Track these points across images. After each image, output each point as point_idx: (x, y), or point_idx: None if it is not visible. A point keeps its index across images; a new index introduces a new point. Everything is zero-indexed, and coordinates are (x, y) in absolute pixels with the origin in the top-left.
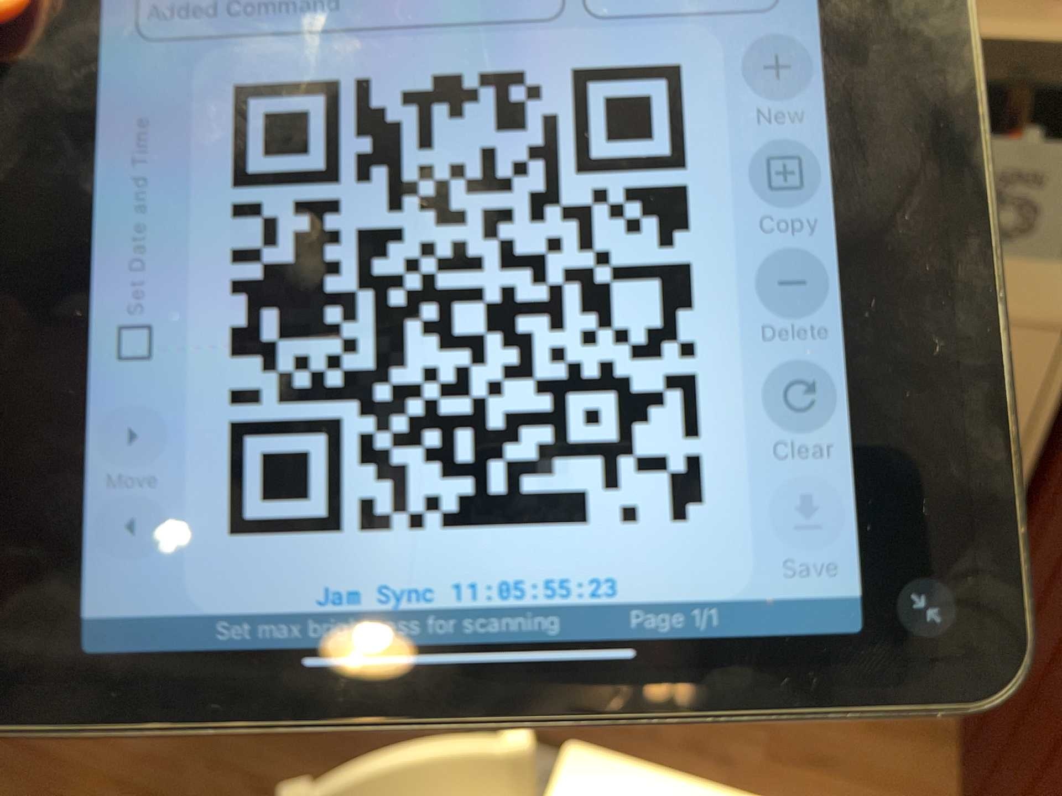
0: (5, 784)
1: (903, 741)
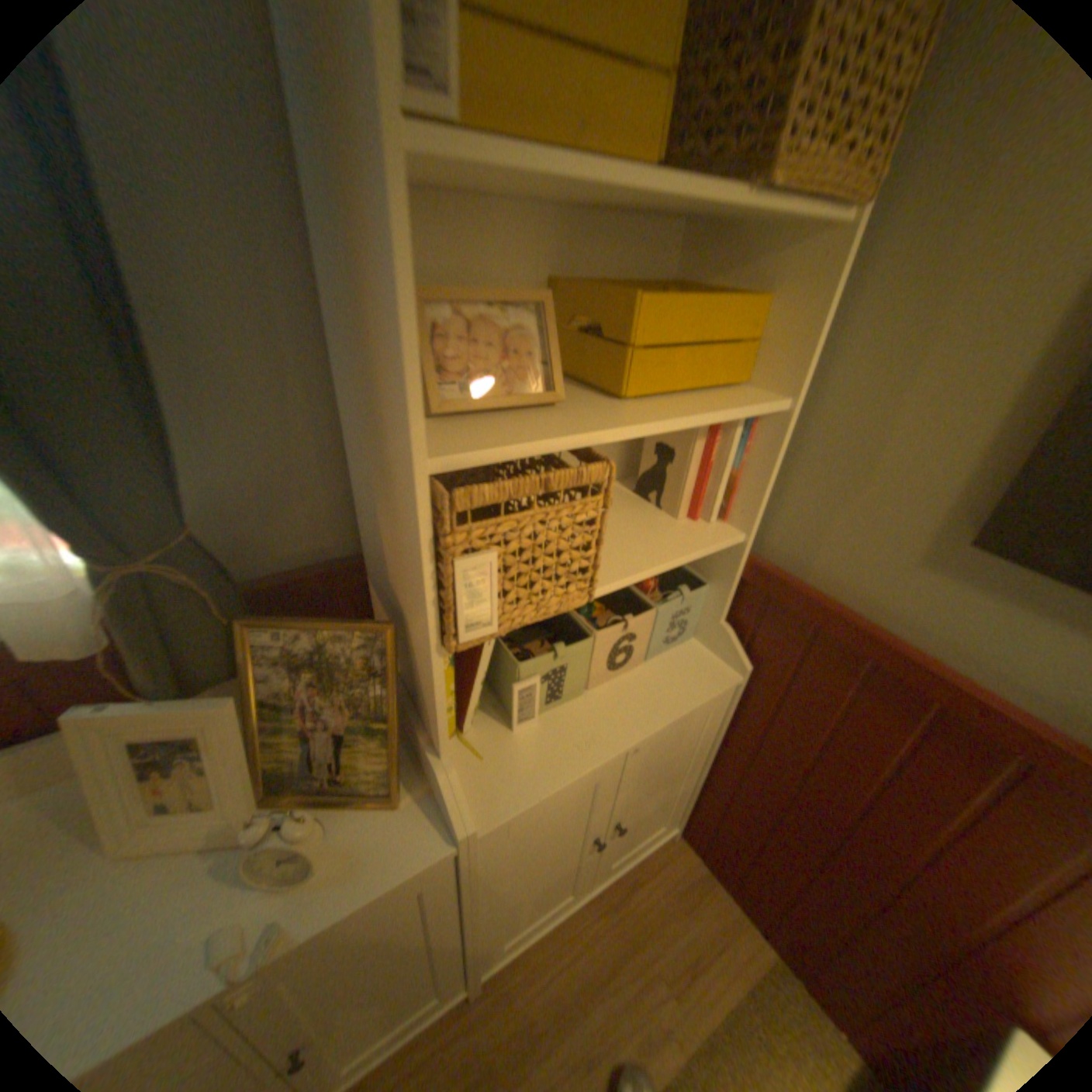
0: None
1: (701, 910)
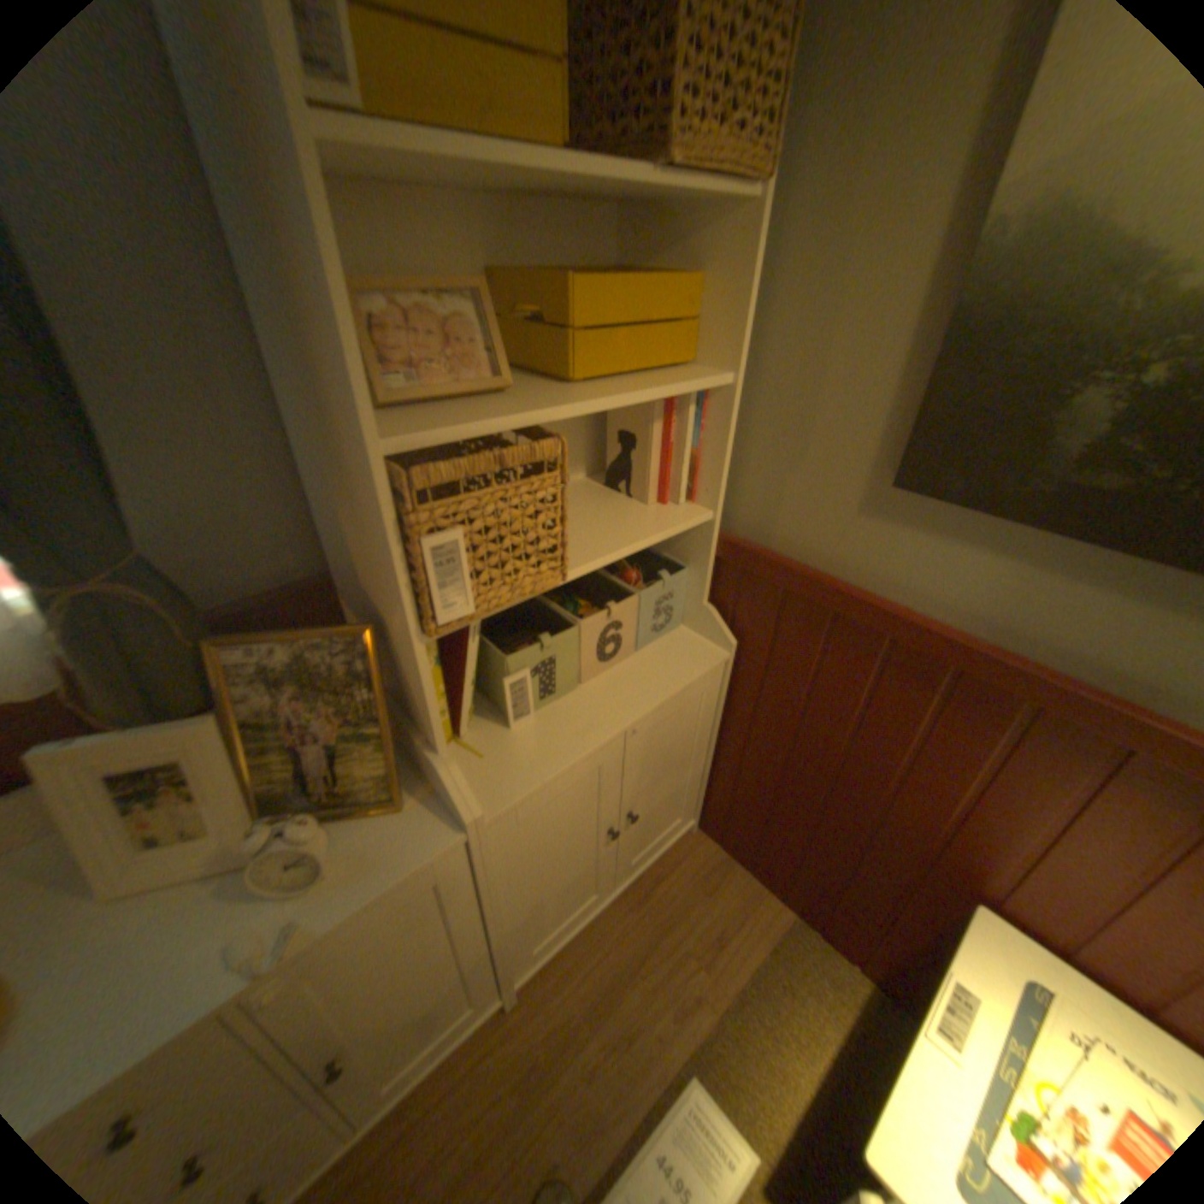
0: None
1: (721, 889)
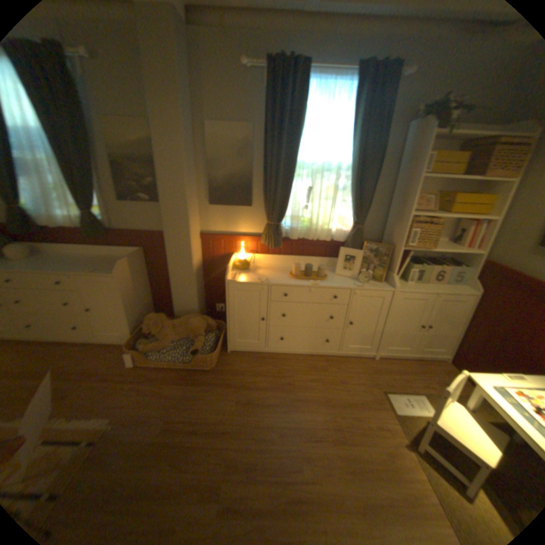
0: (297, 437)
1: (453, 378)
